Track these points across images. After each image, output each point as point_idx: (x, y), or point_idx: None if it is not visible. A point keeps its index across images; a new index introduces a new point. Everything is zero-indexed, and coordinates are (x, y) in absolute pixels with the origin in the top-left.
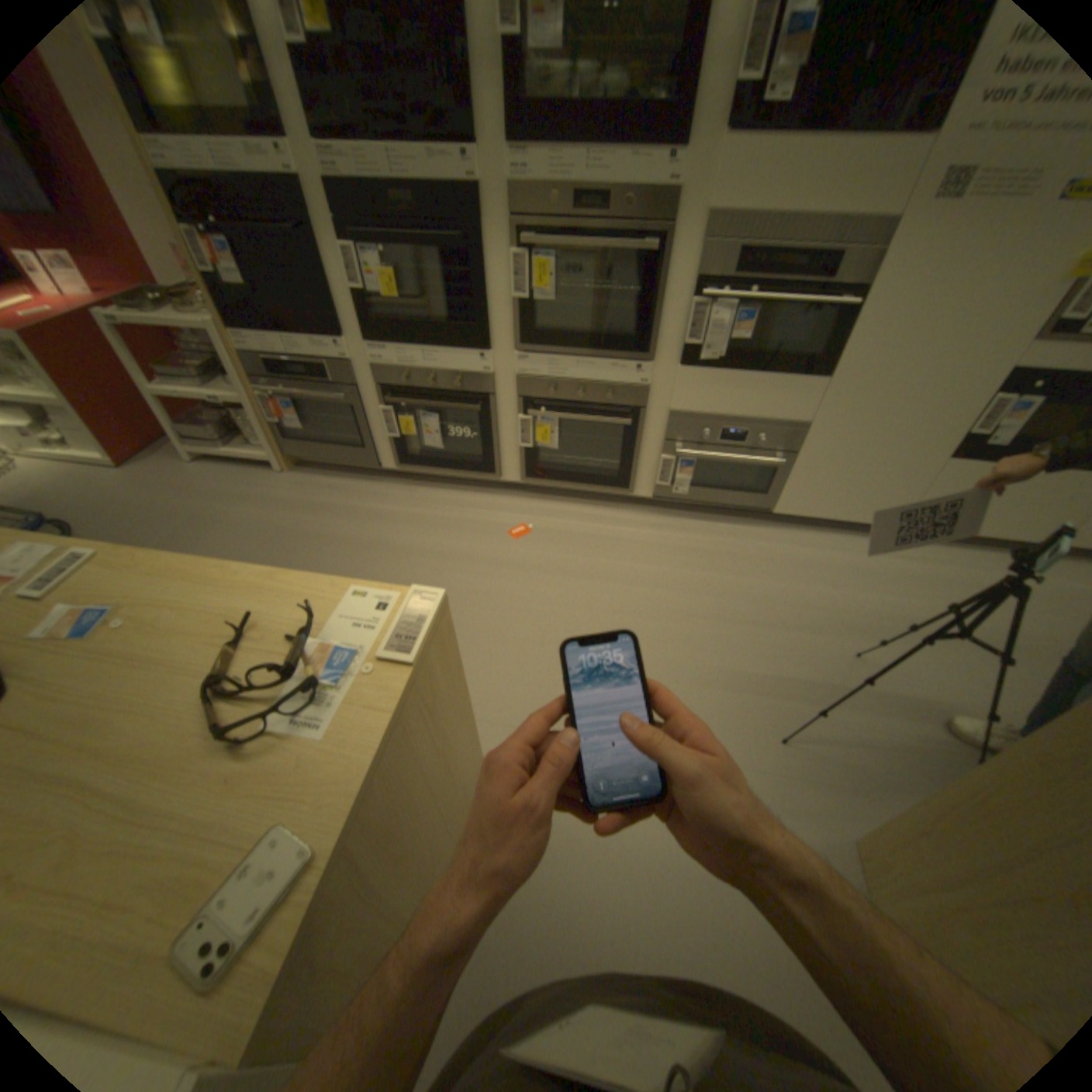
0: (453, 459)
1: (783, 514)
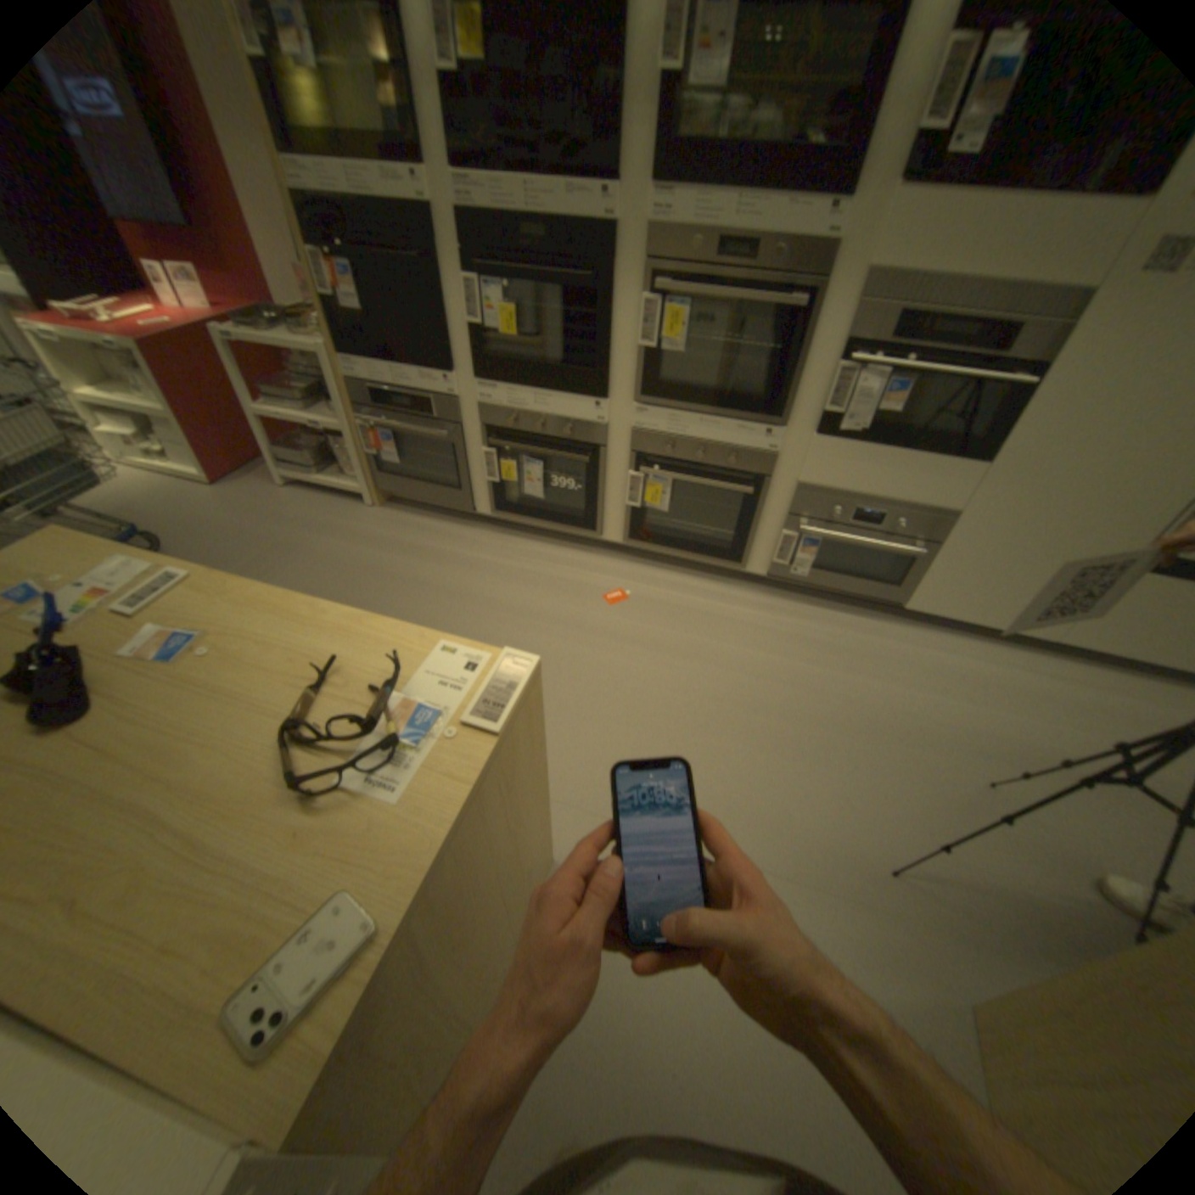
0: (553, 512)
1: (918, 611)
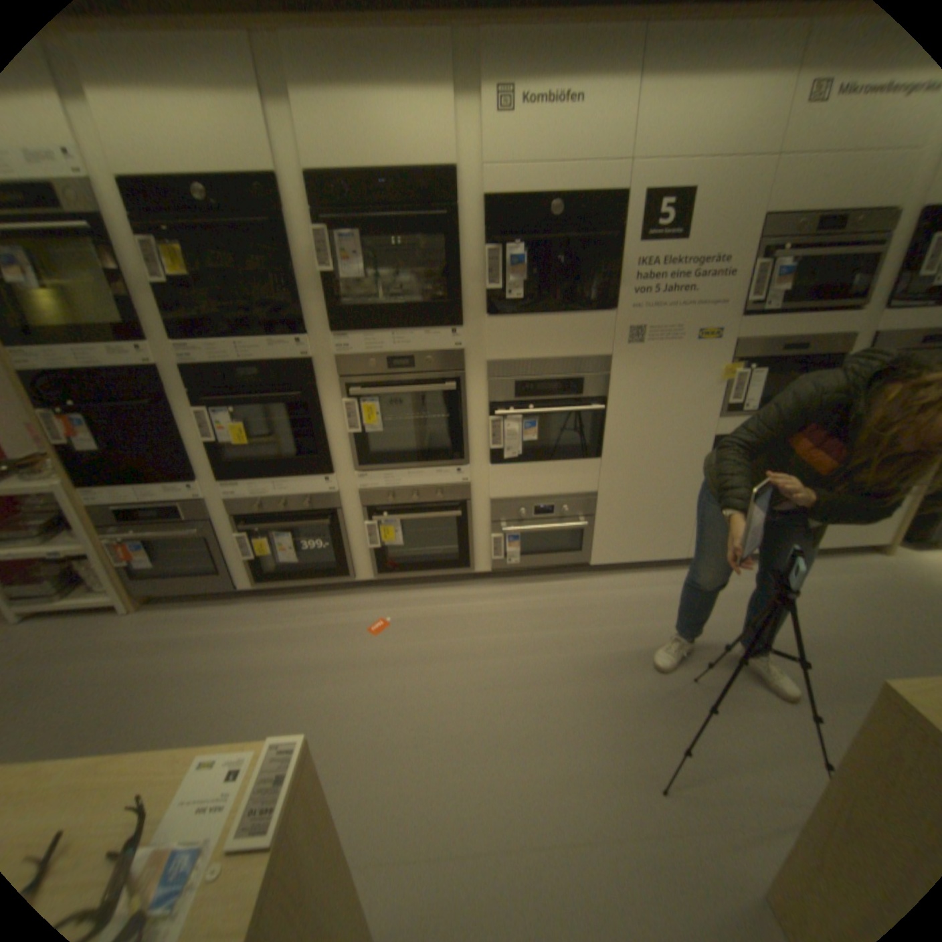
0: (307, 570)
1: (598, 566)
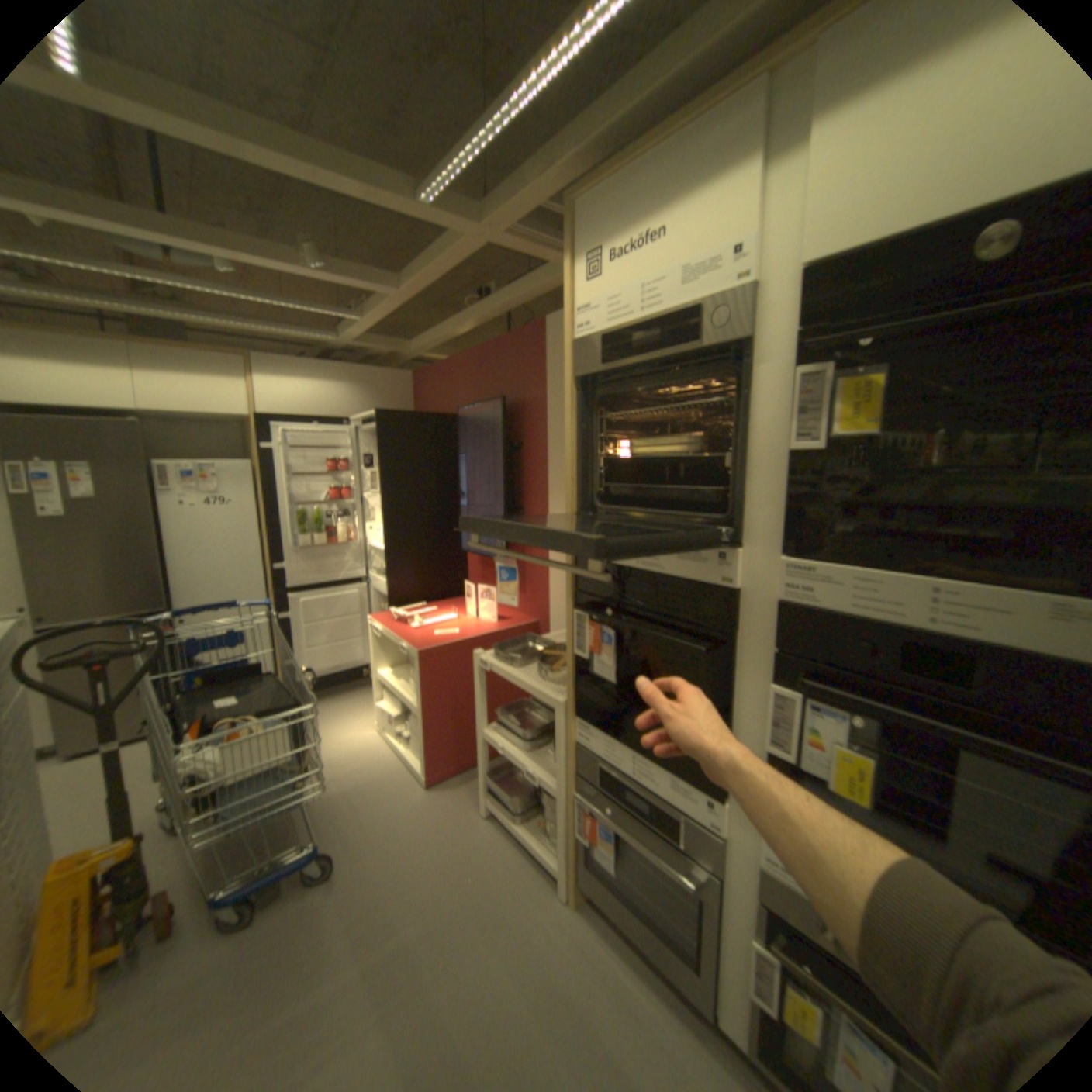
0: None
1: None
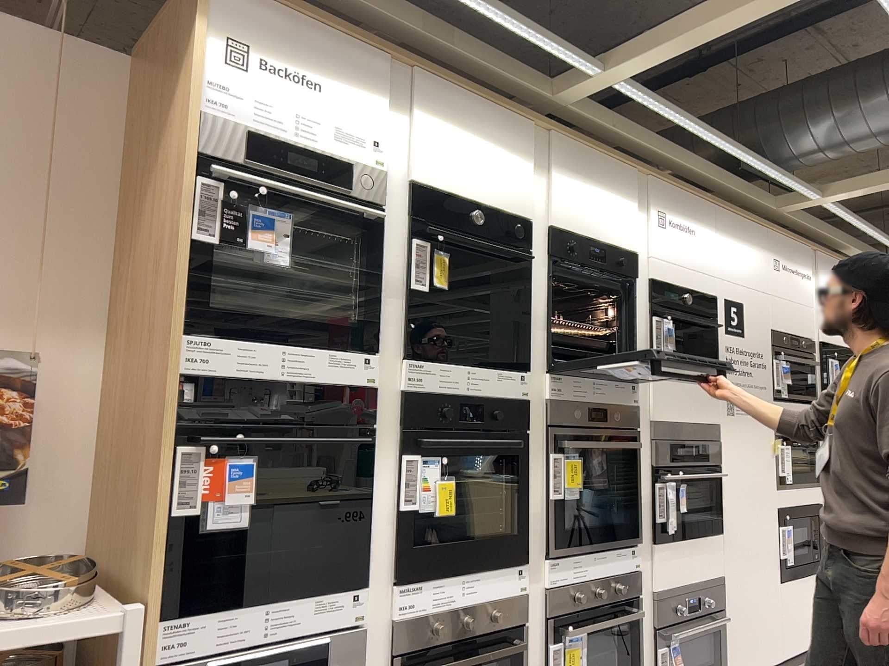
0: None
1: None
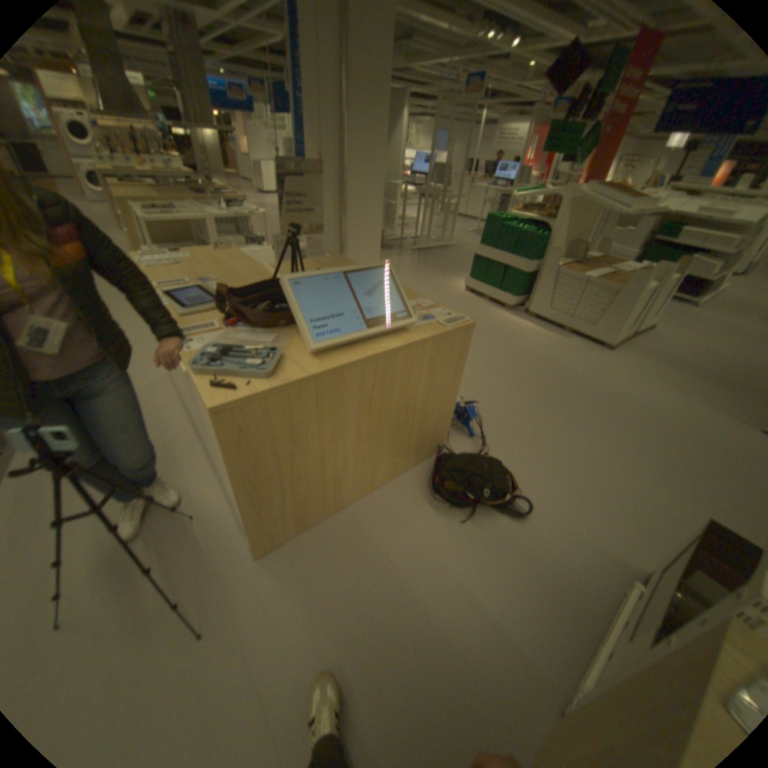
0: None
1: None
